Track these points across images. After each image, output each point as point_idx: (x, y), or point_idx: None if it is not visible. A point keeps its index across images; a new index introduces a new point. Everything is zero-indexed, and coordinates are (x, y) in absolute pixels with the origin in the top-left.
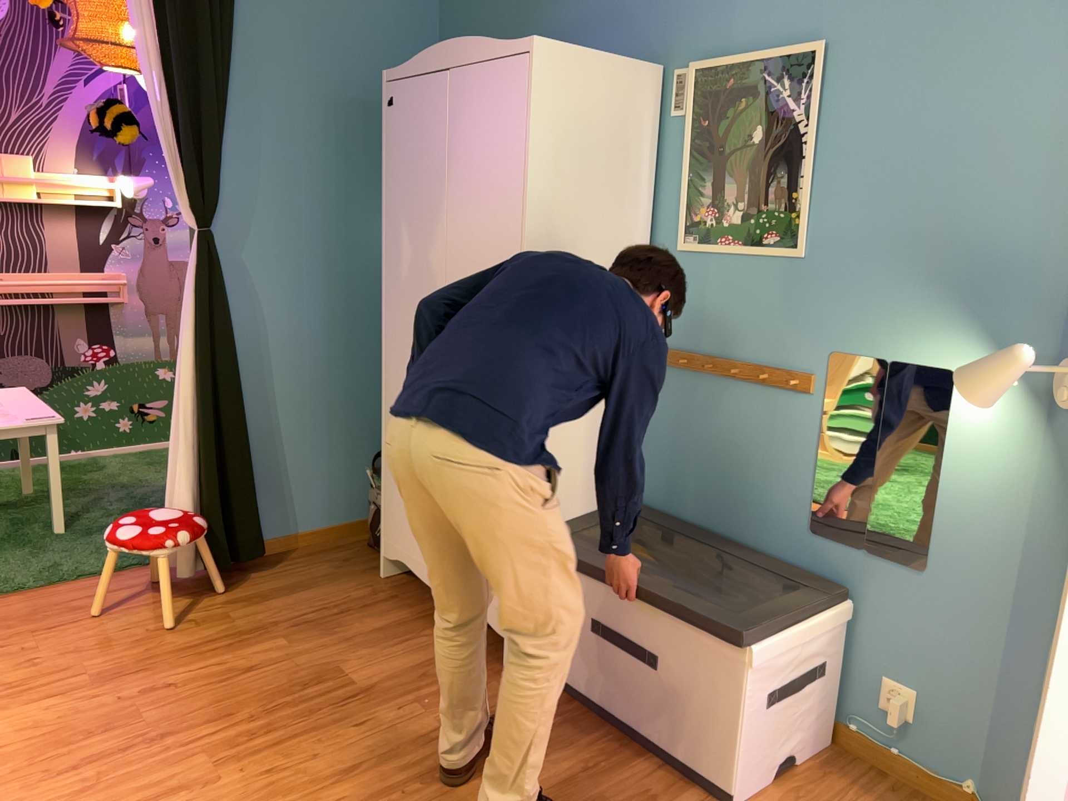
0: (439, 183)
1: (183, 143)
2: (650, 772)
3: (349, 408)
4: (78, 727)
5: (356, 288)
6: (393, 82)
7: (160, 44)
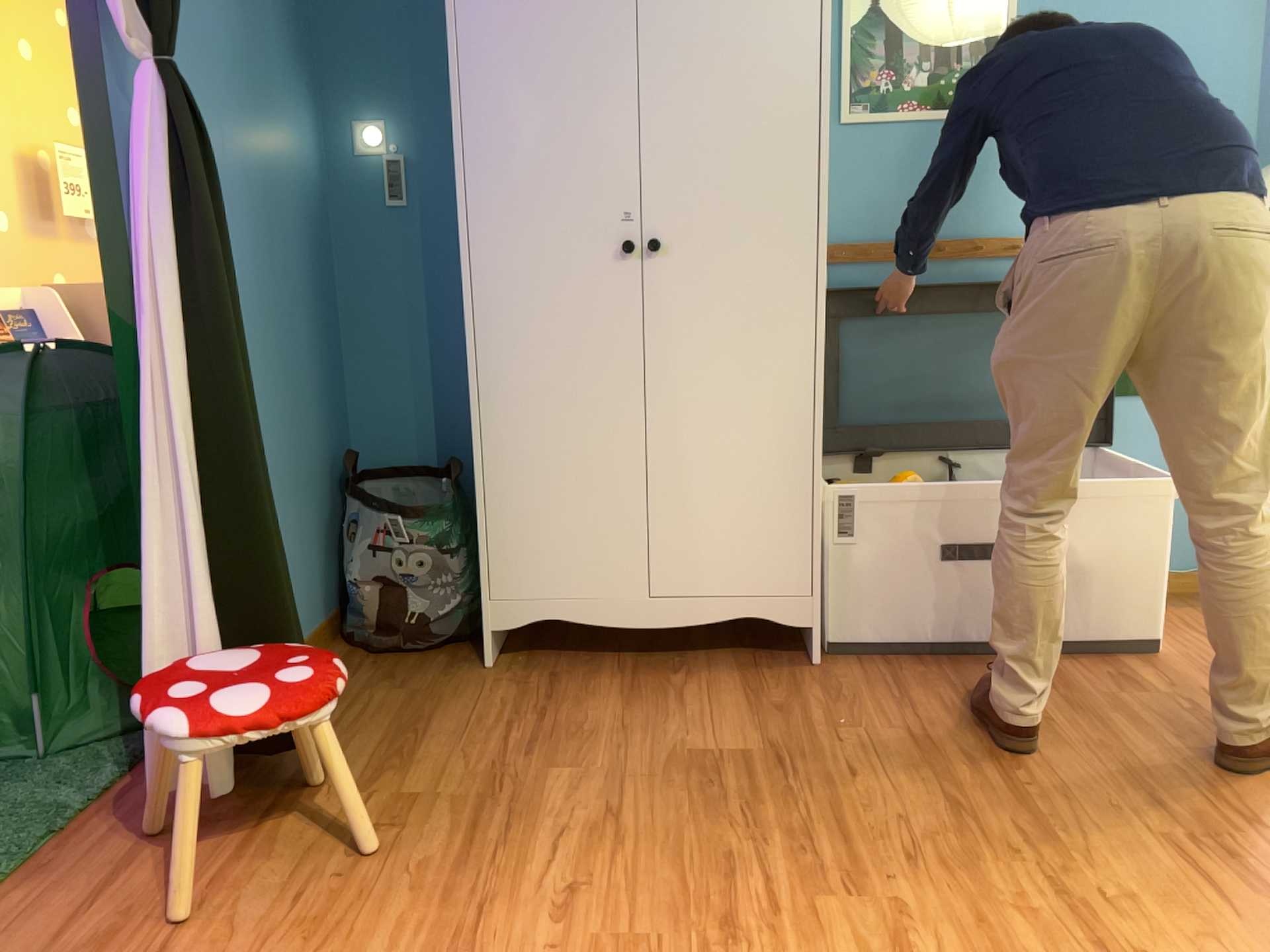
0: (615, 6)
1: None
2: (1078, 665)
3: (293, 434)
4: None
5: (278, 222)
6: None
7: None
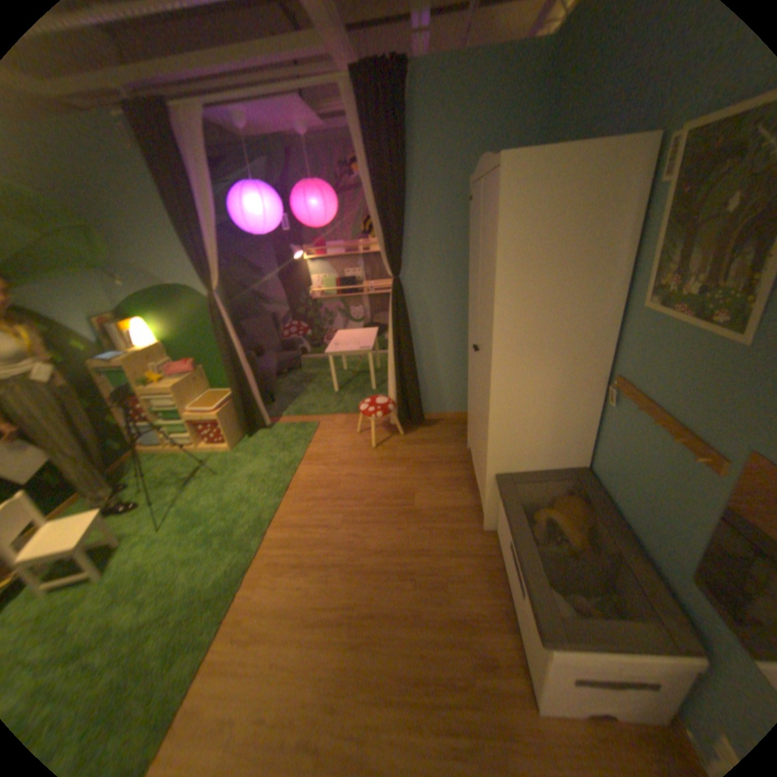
0: (478, 254)
1: (382, 237)
2: (509, 648)
3: None
4: (322, 482)
5: None
6: (475, 183)
7: (375, 187)
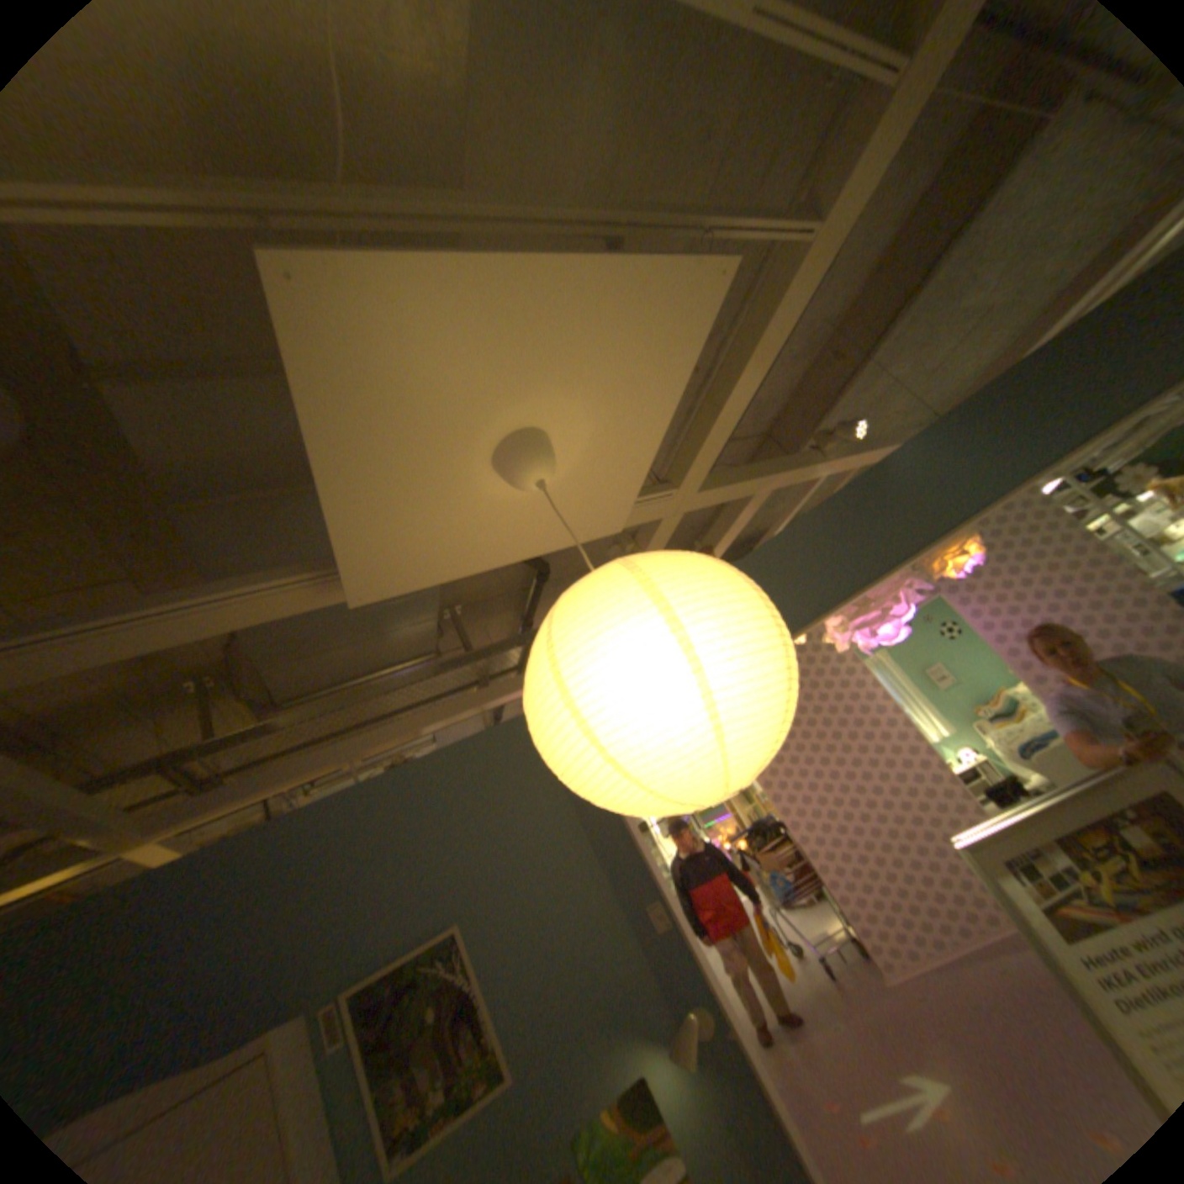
0: None
1: None
2: None
3: None
4: None
5: None
6: None
7: None
